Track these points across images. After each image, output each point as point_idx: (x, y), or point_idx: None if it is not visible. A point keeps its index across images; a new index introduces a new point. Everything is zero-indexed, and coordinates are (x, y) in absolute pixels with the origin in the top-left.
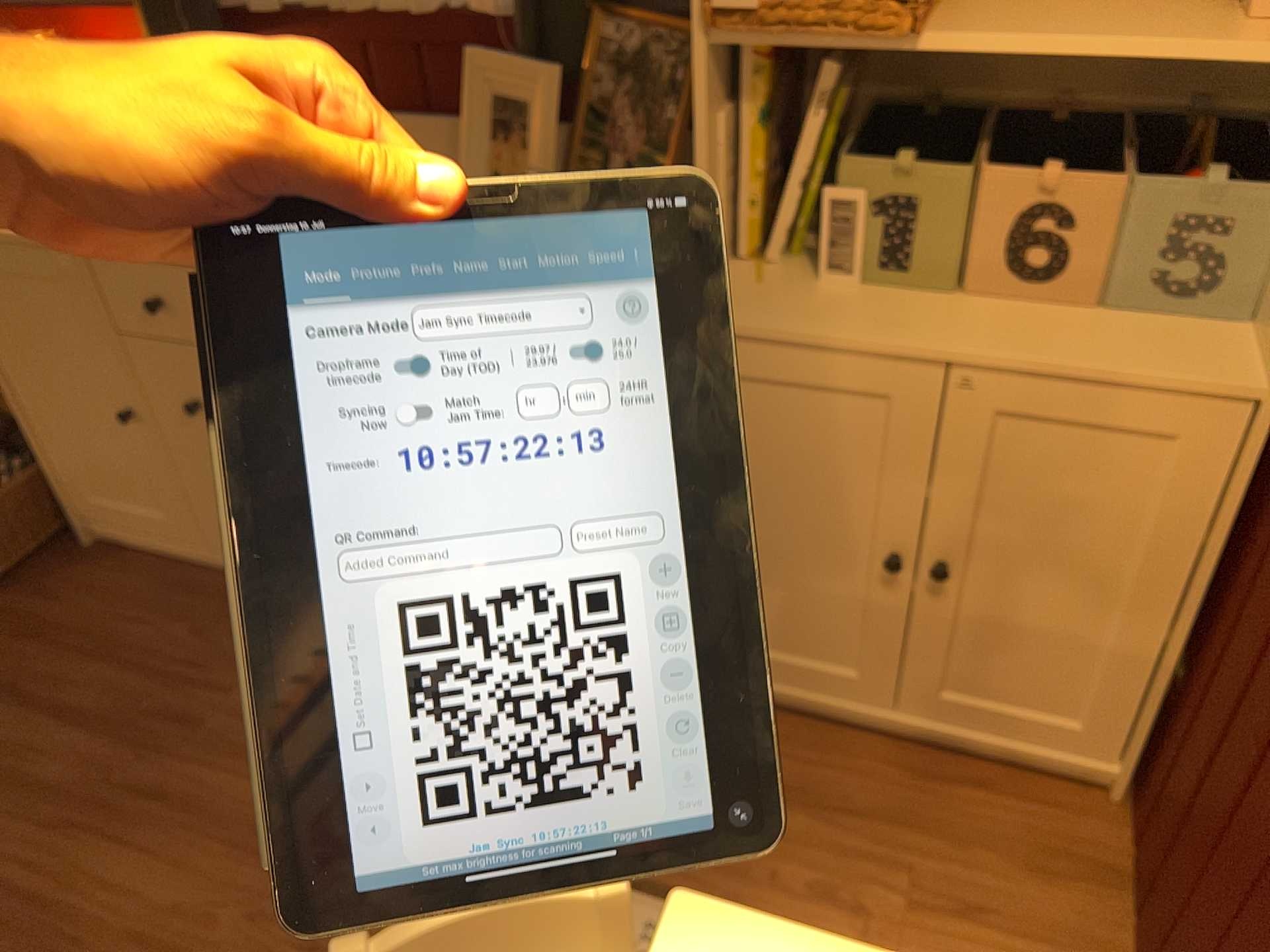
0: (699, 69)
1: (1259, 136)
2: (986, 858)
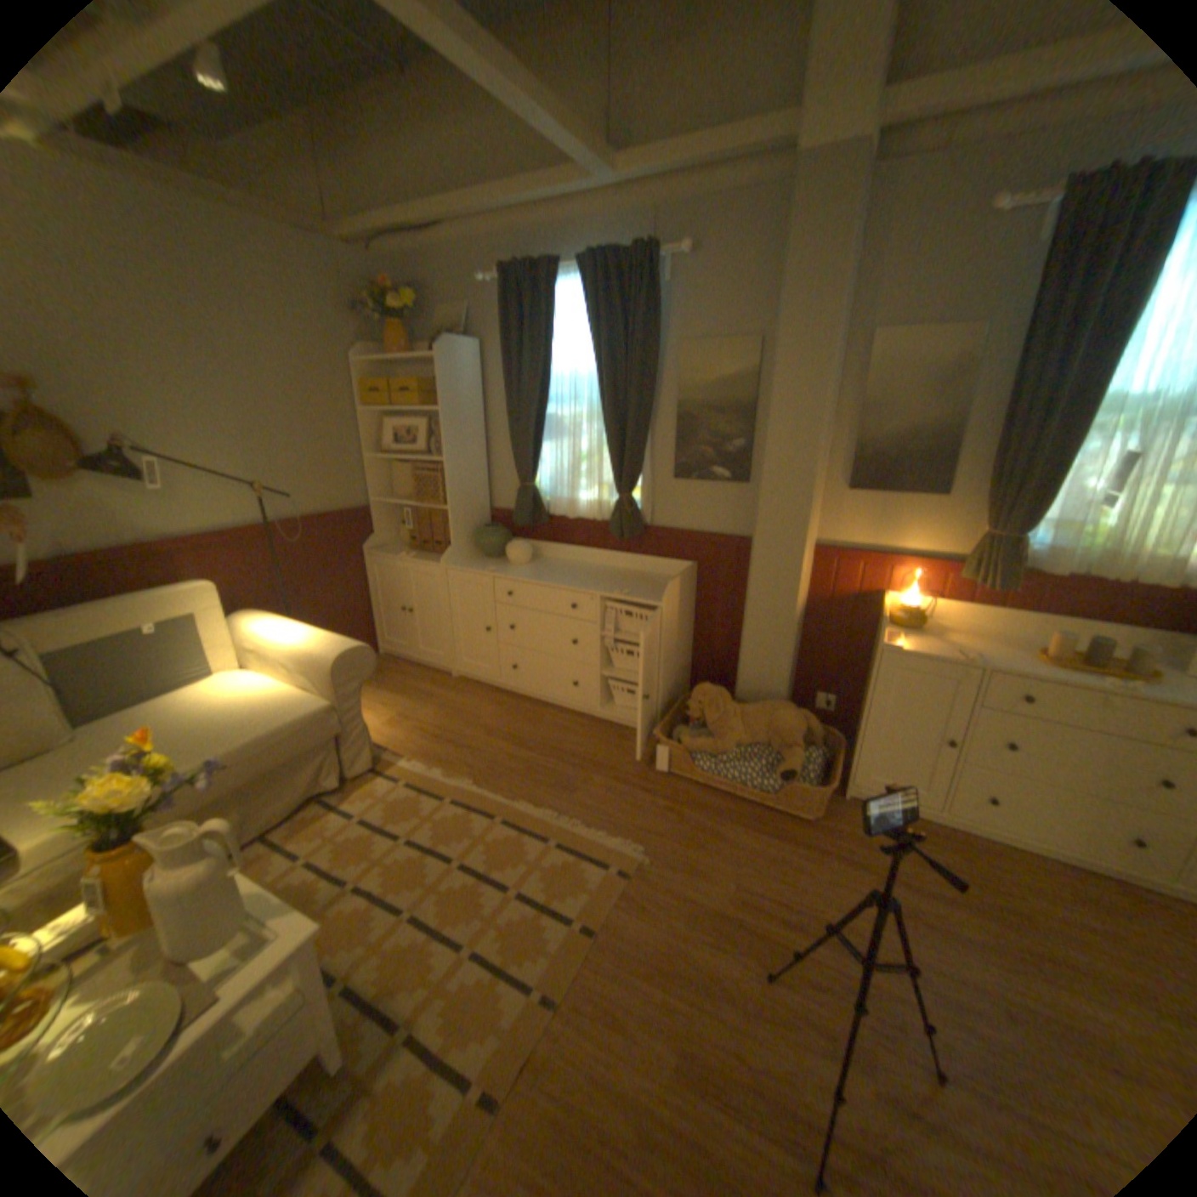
0: None
1: None
2: None
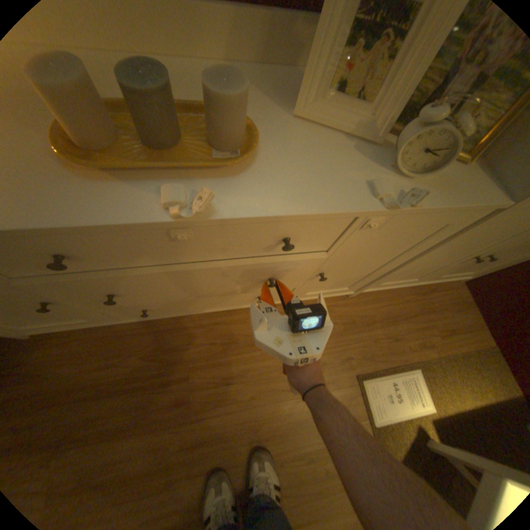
0: None
1: None
2: (449, 316)
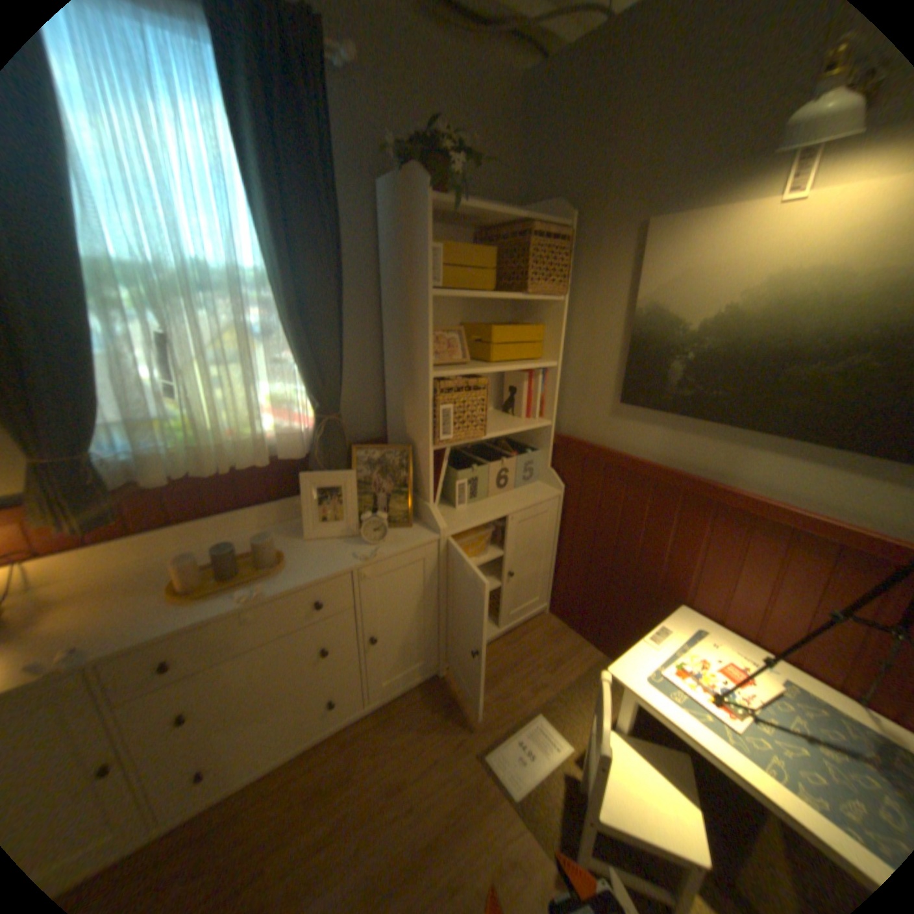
0: (427, 457)
1: (508, 441)
2: (548, 650)
